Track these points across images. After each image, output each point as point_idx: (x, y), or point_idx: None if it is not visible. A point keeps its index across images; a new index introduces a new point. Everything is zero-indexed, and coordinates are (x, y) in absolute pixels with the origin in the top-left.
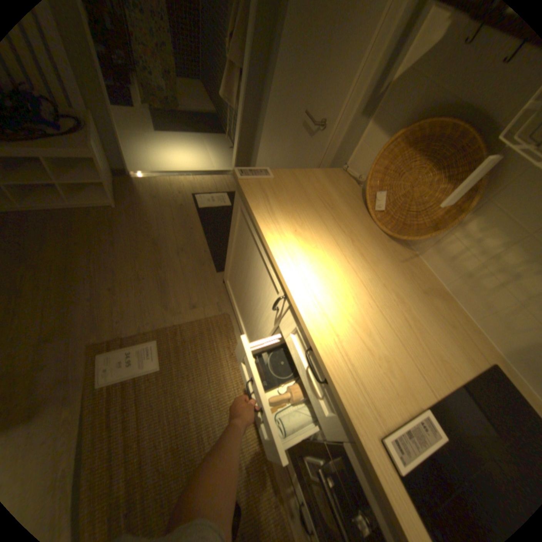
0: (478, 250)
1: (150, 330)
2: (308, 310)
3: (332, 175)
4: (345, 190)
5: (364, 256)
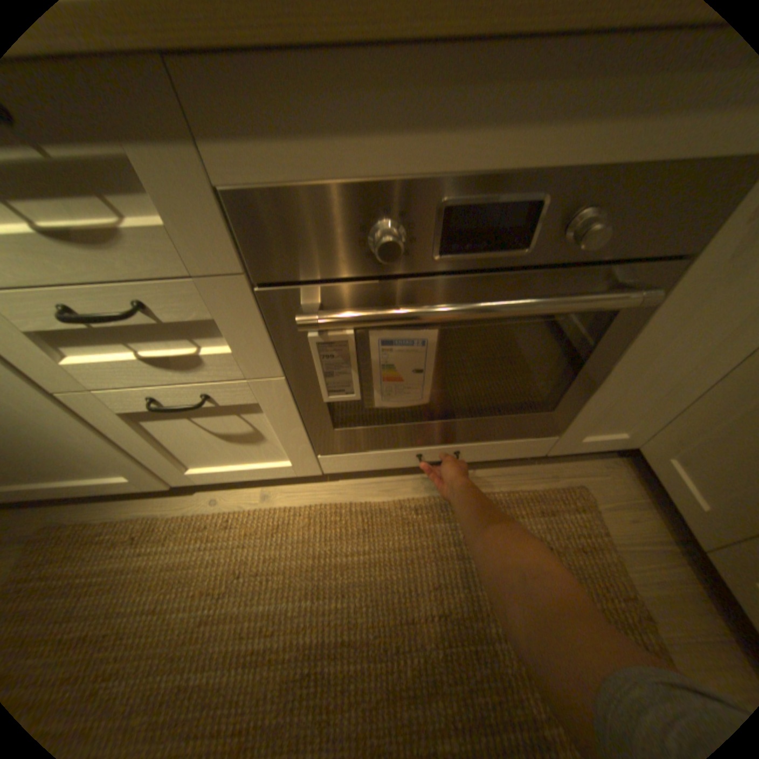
0: None
1: None
2: None
3: None
4: None
5: None
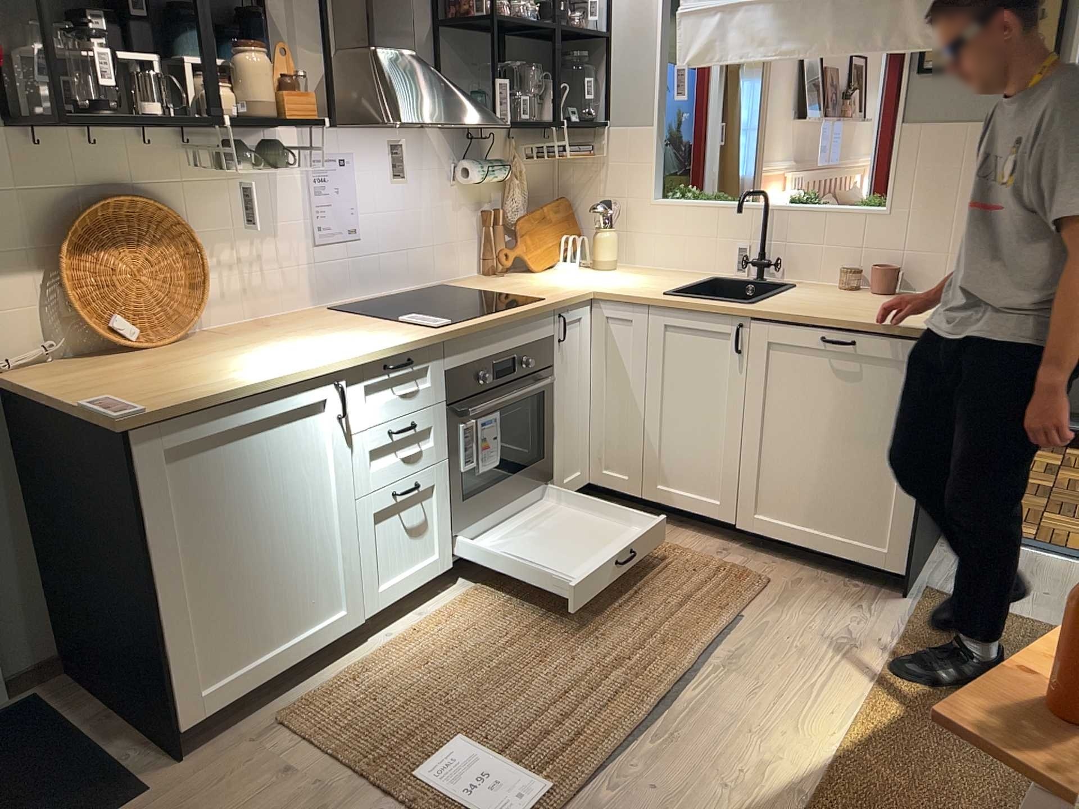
0: (226, 273)
1: (390, 803)
2: (354, 353)
3: (39, 378)
4: (82, 367)
5: (240, 347)
